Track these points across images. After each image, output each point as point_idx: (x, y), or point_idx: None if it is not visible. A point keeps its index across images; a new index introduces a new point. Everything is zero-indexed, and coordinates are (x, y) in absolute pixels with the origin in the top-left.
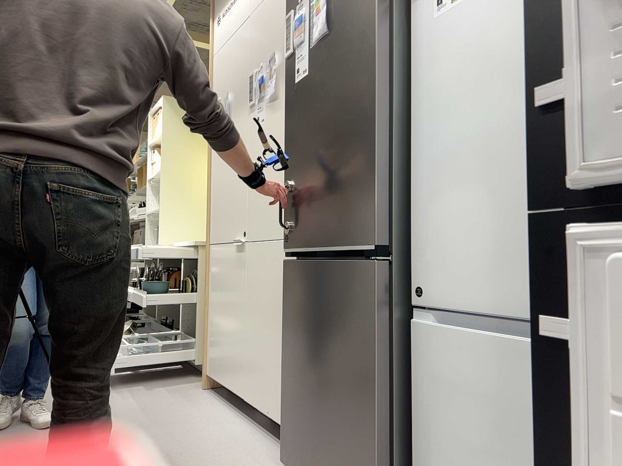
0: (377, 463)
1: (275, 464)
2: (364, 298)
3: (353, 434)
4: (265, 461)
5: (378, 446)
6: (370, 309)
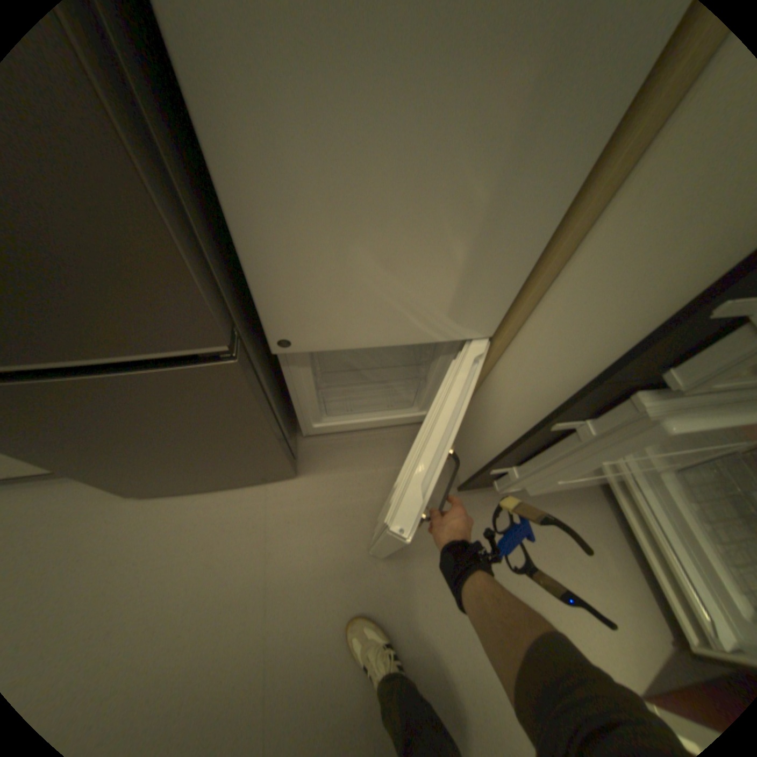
0: (277, 454)
1: (103, 497)
2: (218, 390)
3: (243, 456)
4: (87, 505)
5: (278, 450)
6: (236, 395)
